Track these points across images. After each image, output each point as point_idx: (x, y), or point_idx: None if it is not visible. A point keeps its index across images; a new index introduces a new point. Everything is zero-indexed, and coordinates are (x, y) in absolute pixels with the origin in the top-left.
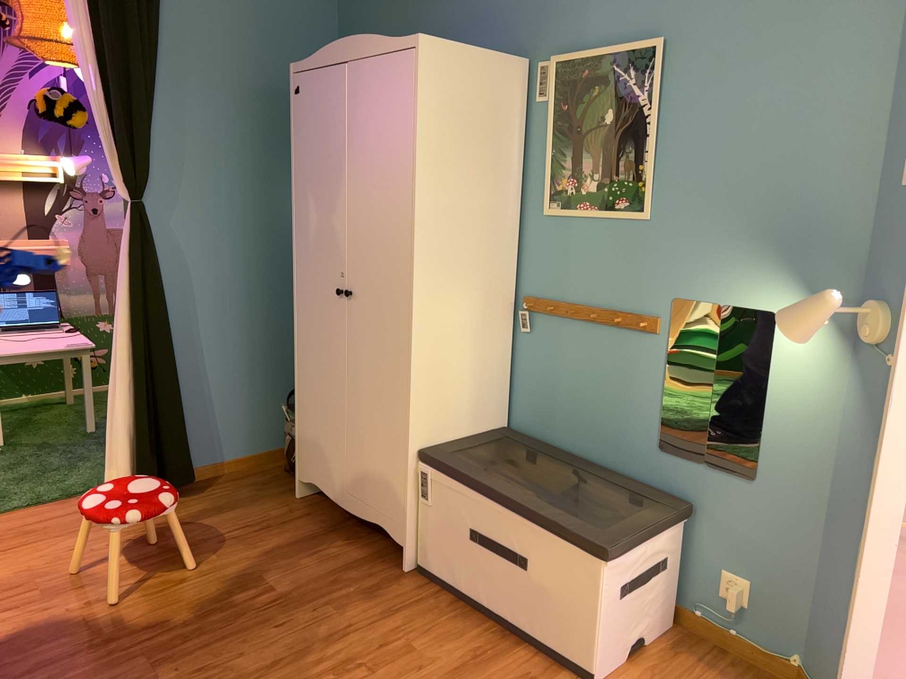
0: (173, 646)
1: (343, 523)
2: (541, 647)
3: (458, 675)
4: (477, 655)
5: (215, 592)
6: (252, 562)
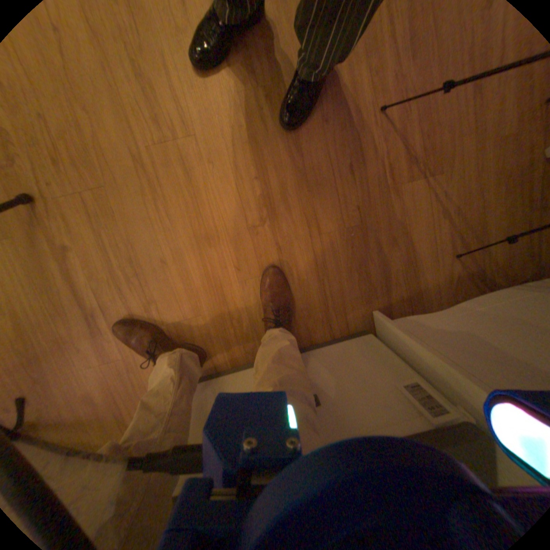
0: (367, 59)
1: (486, 286)
2: (213, 369)
3: (214, 292)
4: (232, 319)
5: (434, 121)
6: (466, 173)
